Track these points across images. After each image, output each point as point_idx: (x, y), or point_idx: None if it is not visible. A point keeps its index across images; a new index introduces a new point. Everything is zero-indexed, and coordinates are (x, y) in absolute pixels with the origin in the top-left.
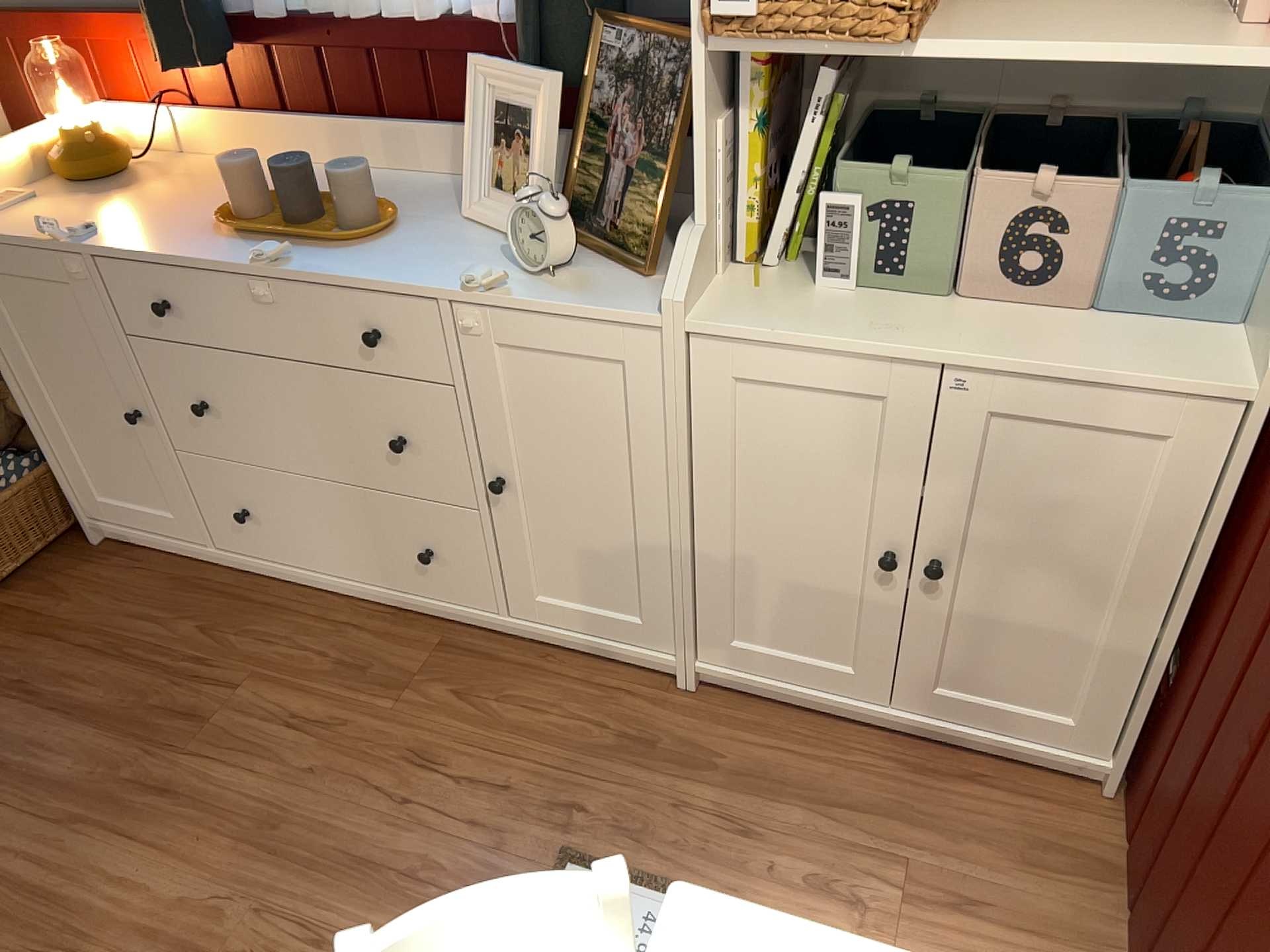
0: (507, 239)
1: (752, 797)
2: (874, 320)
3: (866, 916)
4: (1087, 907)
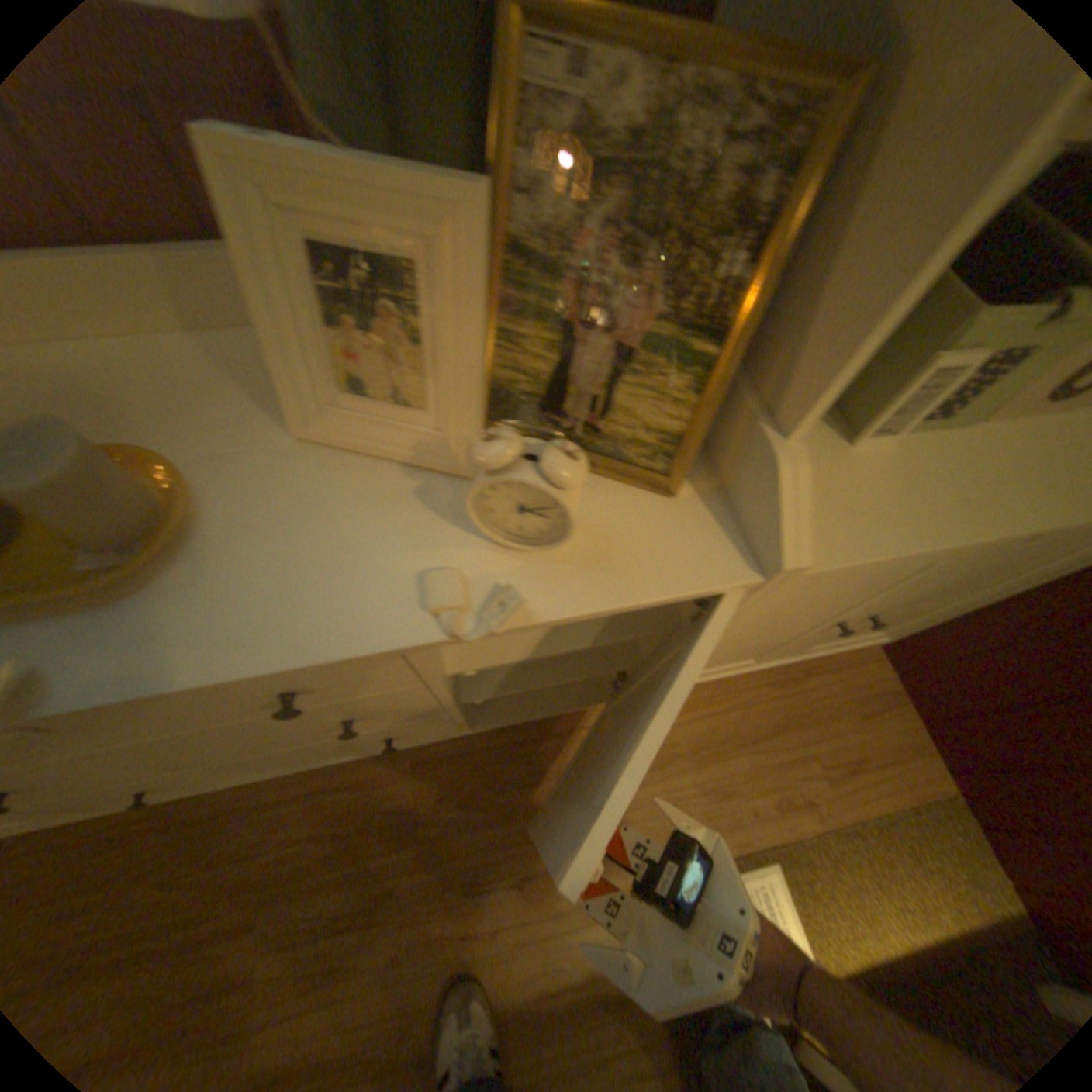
0: (402, 466)
1: (716, 772)
2: (956, 485)
3: (825, 819)
4: (911, 736)
